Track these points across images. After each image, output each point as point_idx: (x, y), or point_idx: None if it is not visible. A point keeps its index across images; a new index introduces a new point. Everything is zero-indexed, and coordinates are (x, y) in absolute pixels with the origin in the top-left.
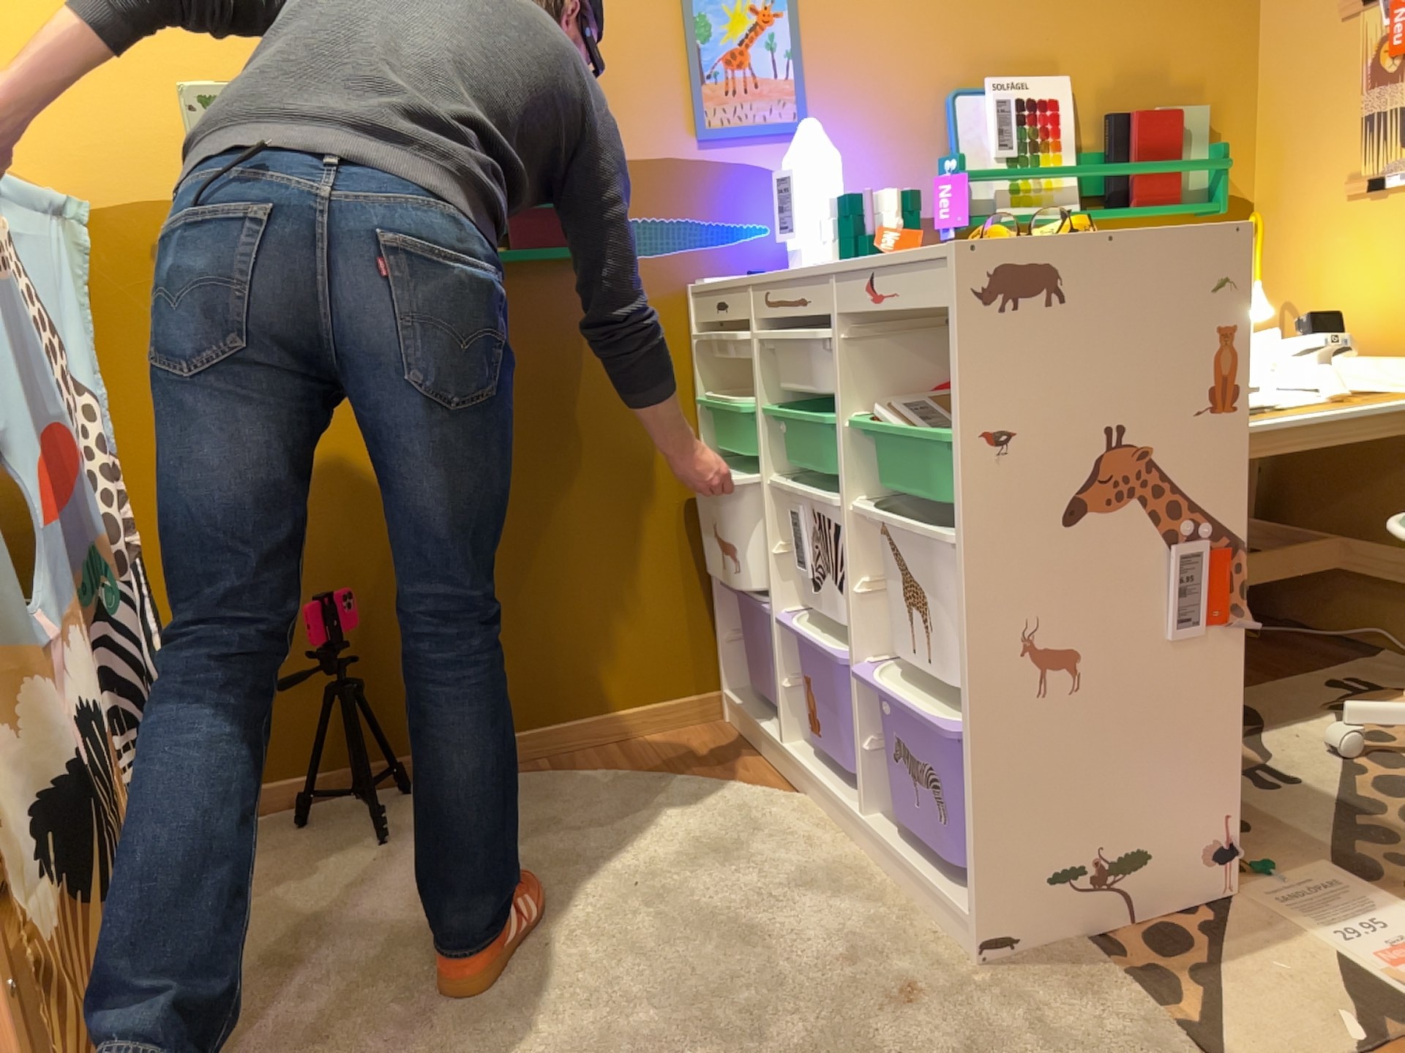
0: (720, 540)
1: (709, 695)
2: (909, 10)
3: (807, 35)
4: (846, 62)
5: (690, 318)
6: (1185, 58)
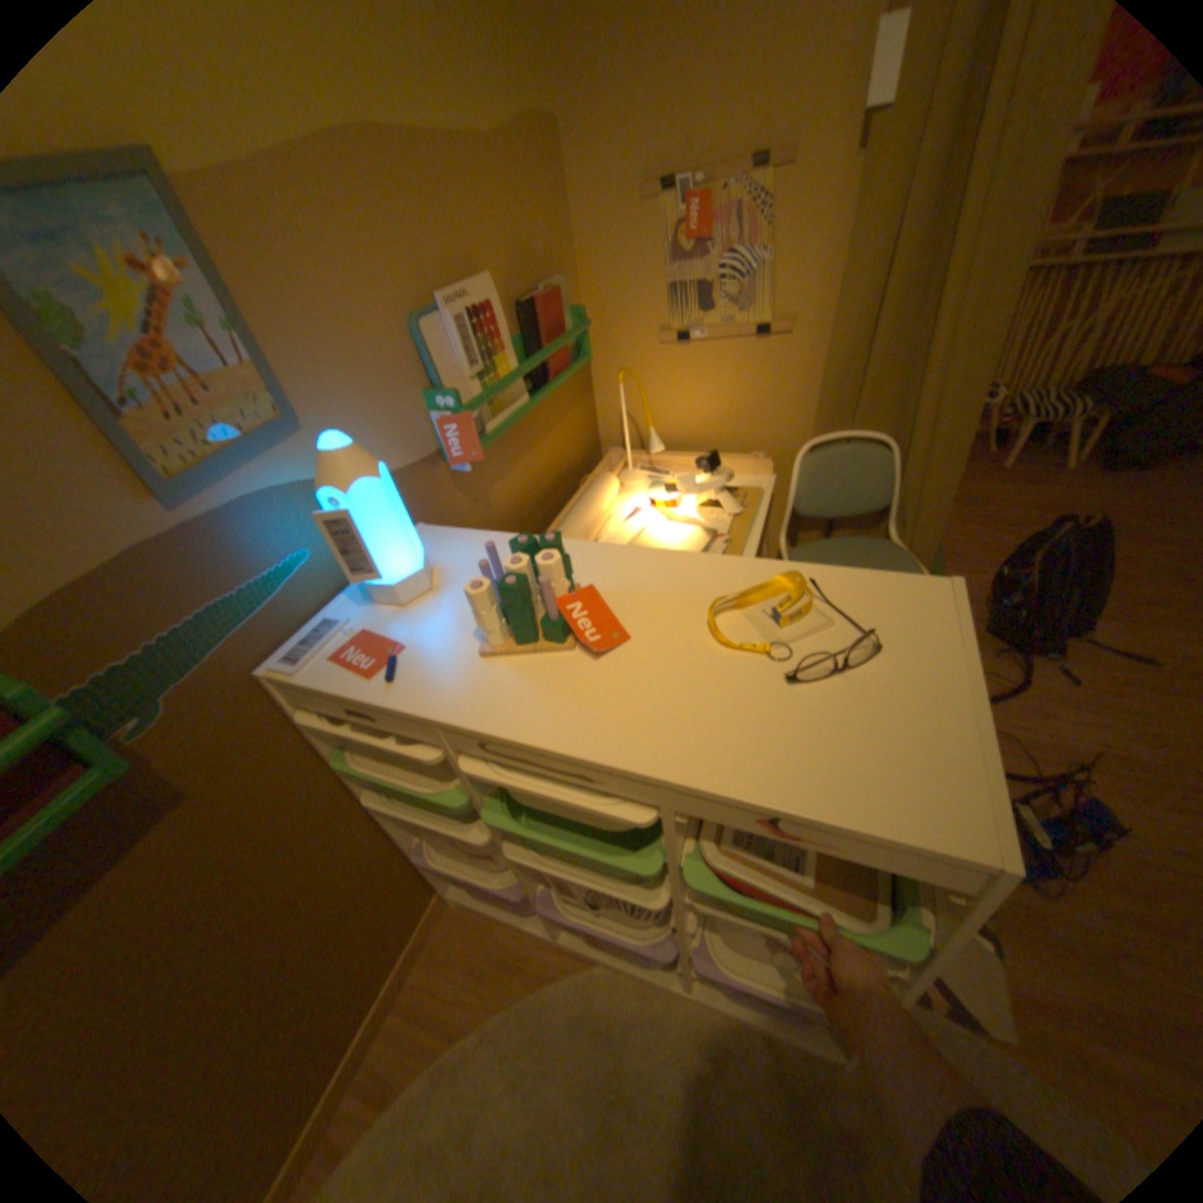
0: (399, 828)
1: (431, 904)
2: (339, 217)
3: (234, 284)
4: (299, 309)
5: (278, 701)
6: (540, 229)
